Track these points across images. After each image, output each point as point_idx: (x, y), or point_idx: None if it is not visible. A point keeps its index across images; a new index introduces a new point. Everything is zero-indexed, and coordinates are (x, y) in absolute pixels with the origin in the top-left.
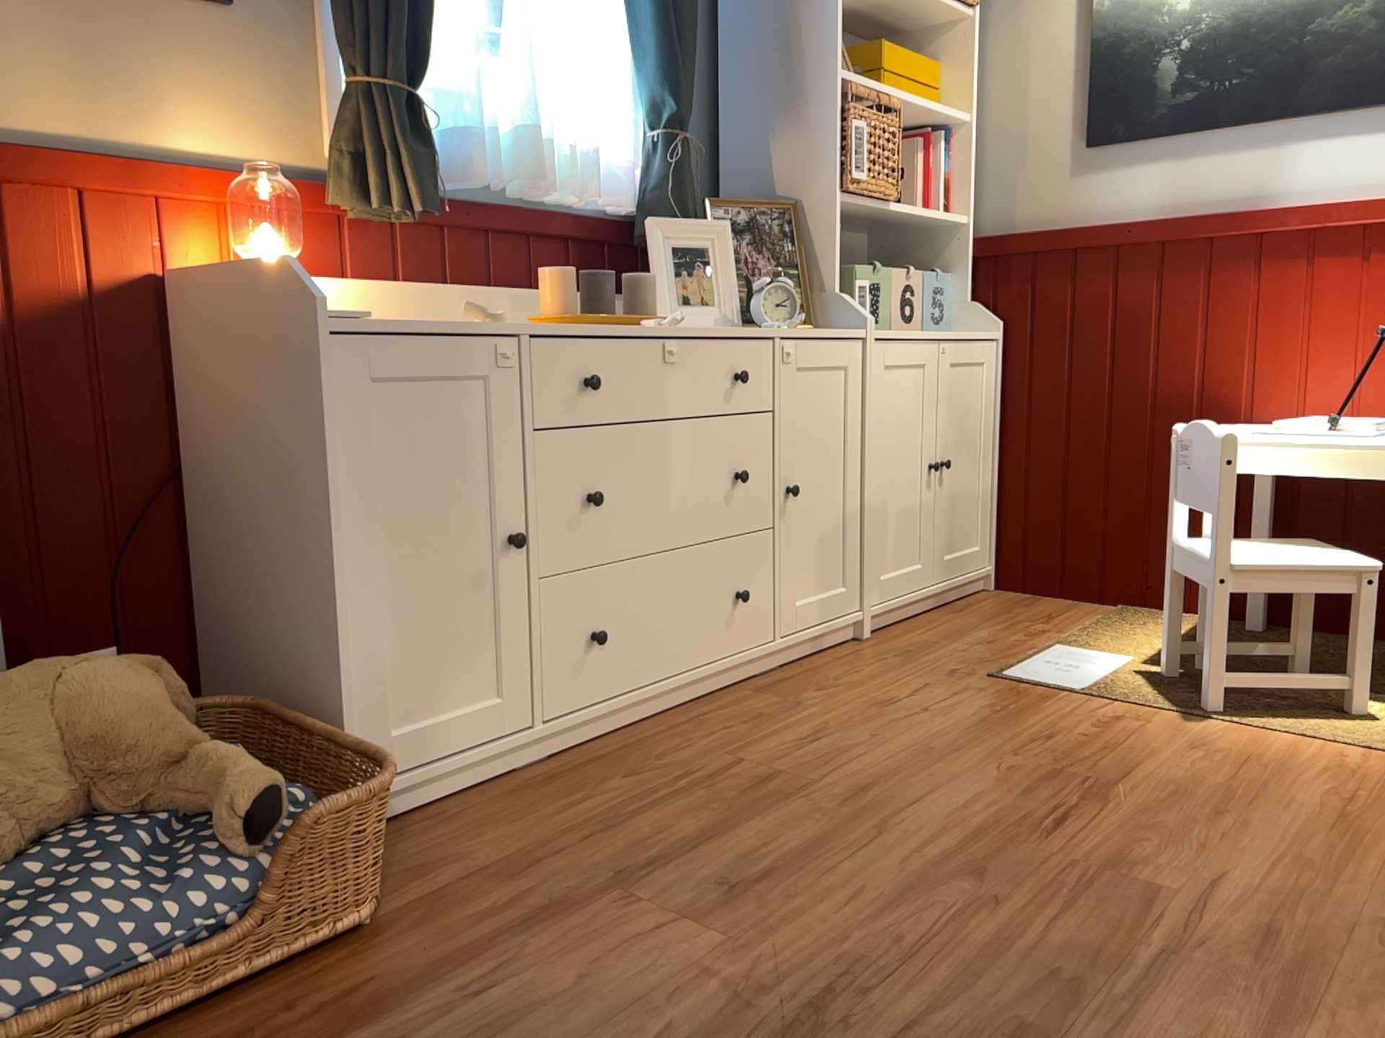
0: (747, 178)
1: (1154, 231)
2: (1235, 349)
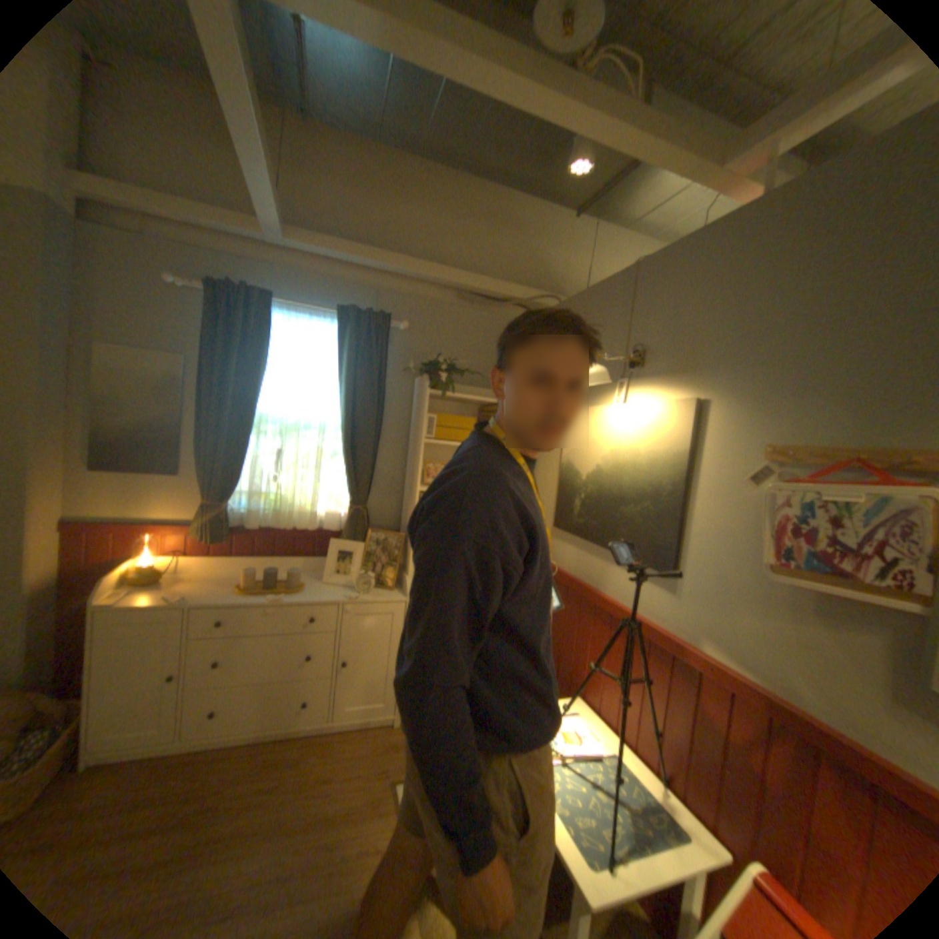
0: (404, 516)
1: (565, 581)
2: (584, 658)
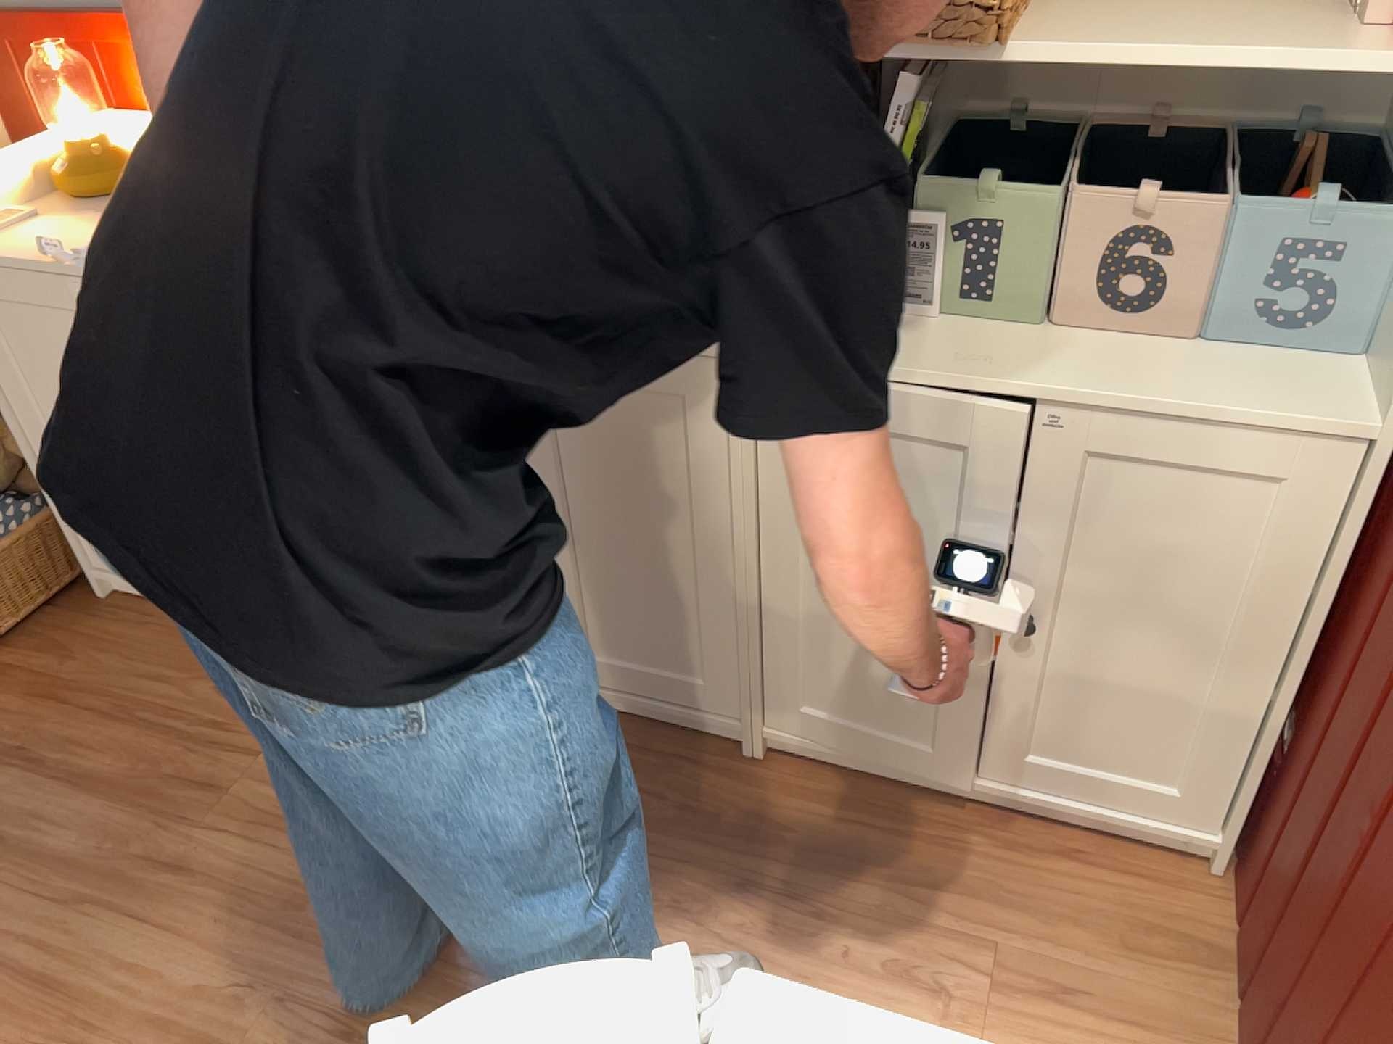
0: None
1: None
2: None
